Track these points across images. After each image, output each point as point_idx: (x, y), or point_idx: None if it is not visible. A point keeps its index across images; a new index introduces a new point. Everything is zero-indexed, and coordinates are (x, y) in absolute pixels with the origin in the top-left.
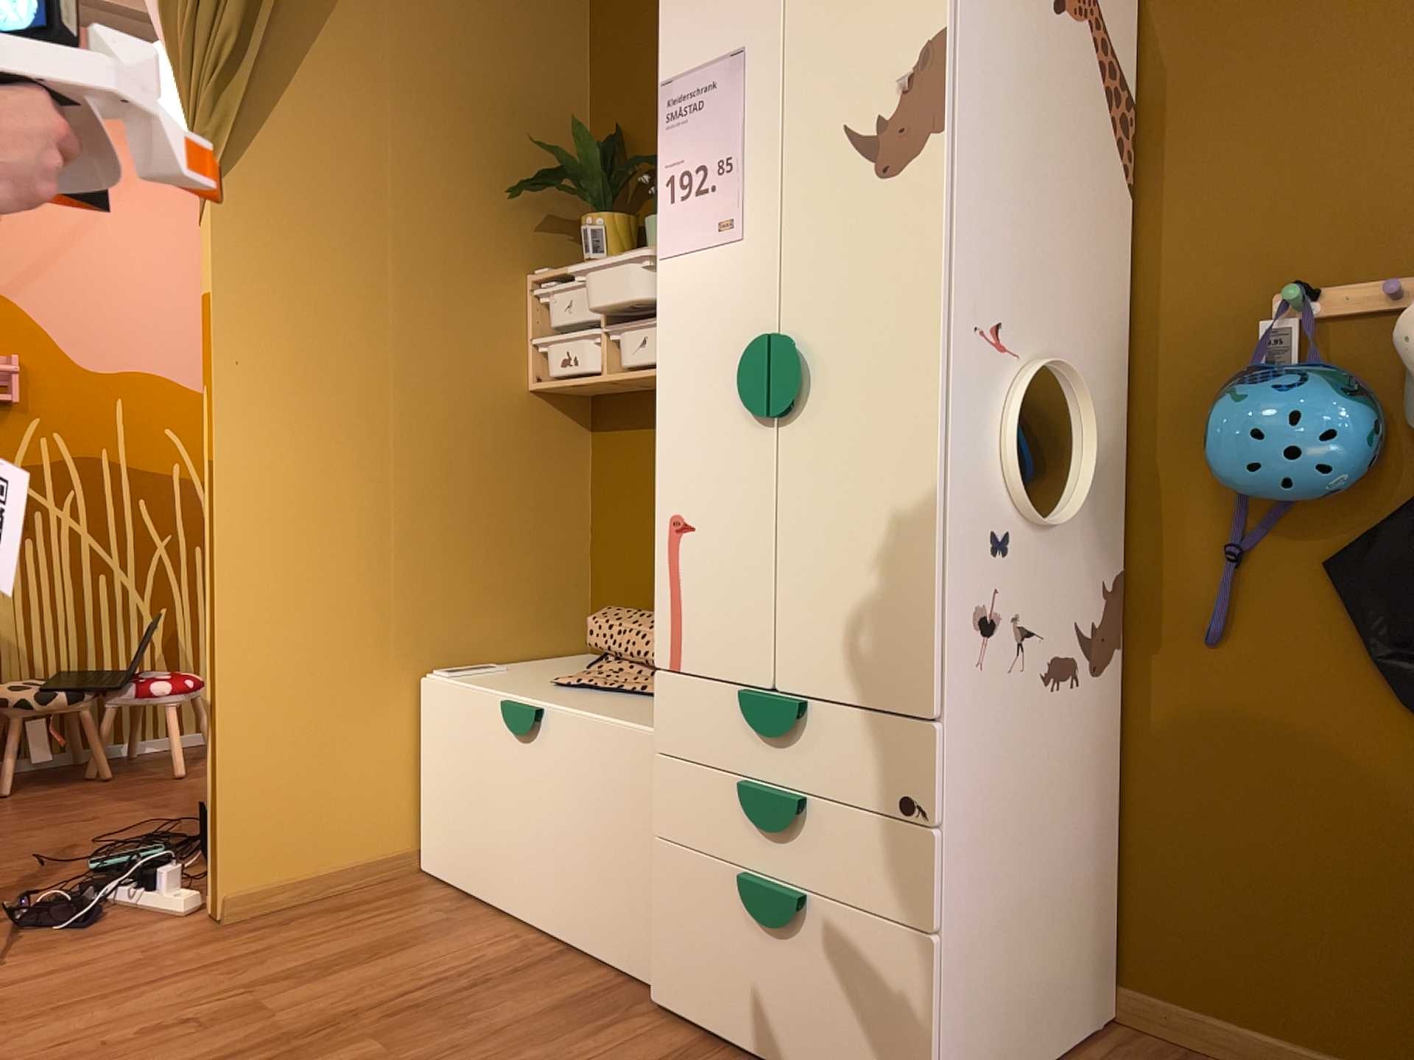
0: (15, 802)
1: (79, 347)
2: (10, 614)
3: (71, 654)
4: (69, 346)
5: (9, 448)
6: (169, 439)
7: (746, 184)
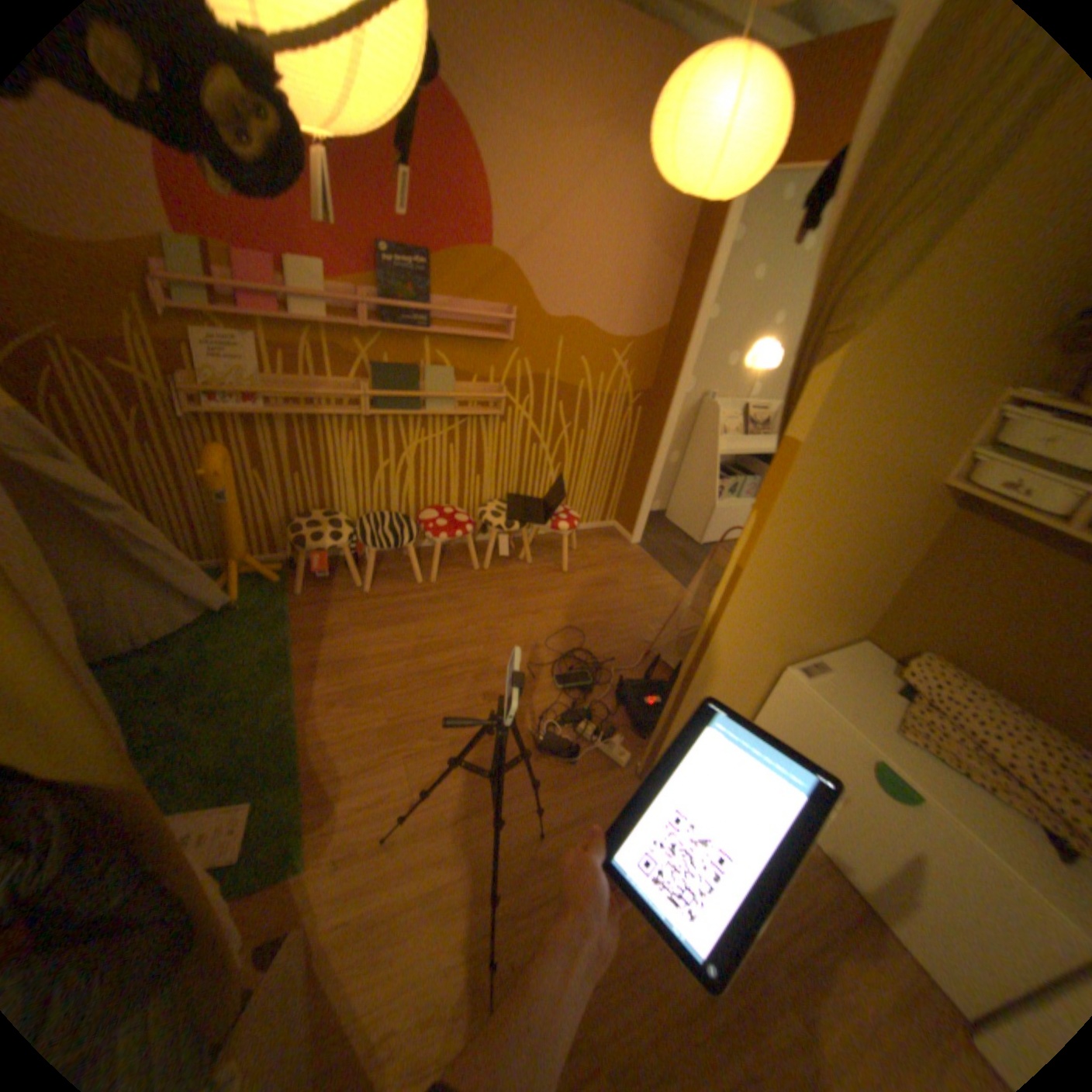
0: (492, 579)
1: (543, 298)
2: (488, 464)
3: (512, 486)
4: (537, 297)
5: (497, 367)
6: (580, 363)
7: None
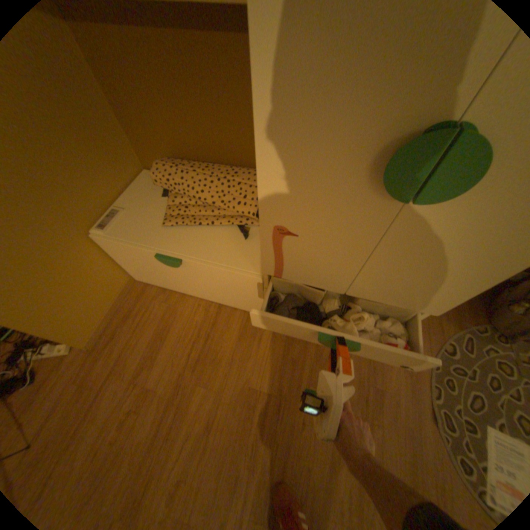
0: None
1: None
2: None
3: None
4: None
5: None
6: None
7: None
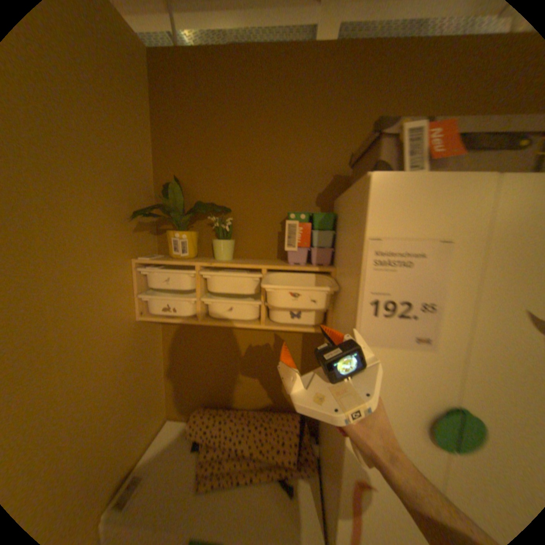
0: None
1: None
2: None
3: None
4: None
5: None
6: None
7: (445, 321)
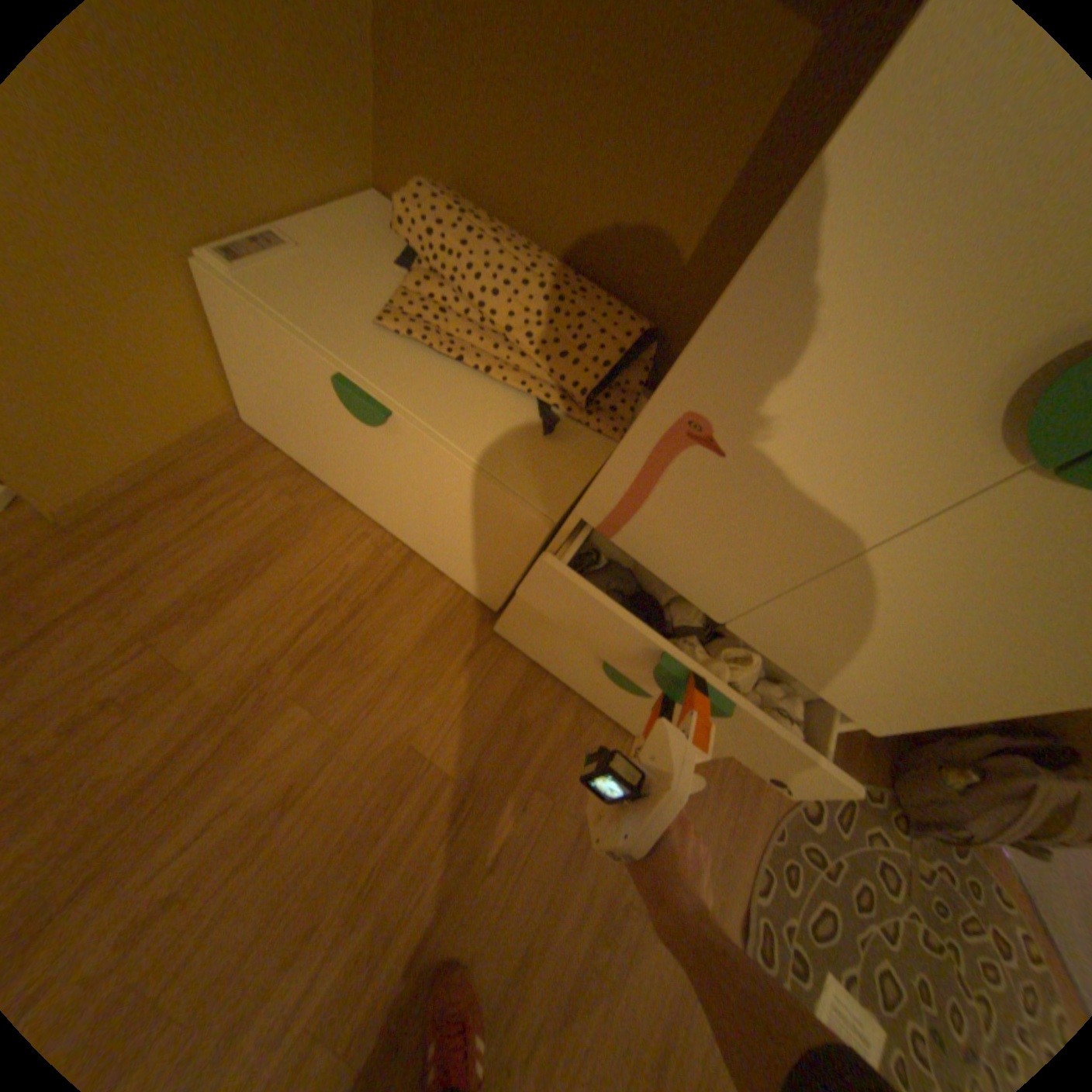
0: None
1: None
2: None
3: None
4: None
5: None
6: None
7: None
